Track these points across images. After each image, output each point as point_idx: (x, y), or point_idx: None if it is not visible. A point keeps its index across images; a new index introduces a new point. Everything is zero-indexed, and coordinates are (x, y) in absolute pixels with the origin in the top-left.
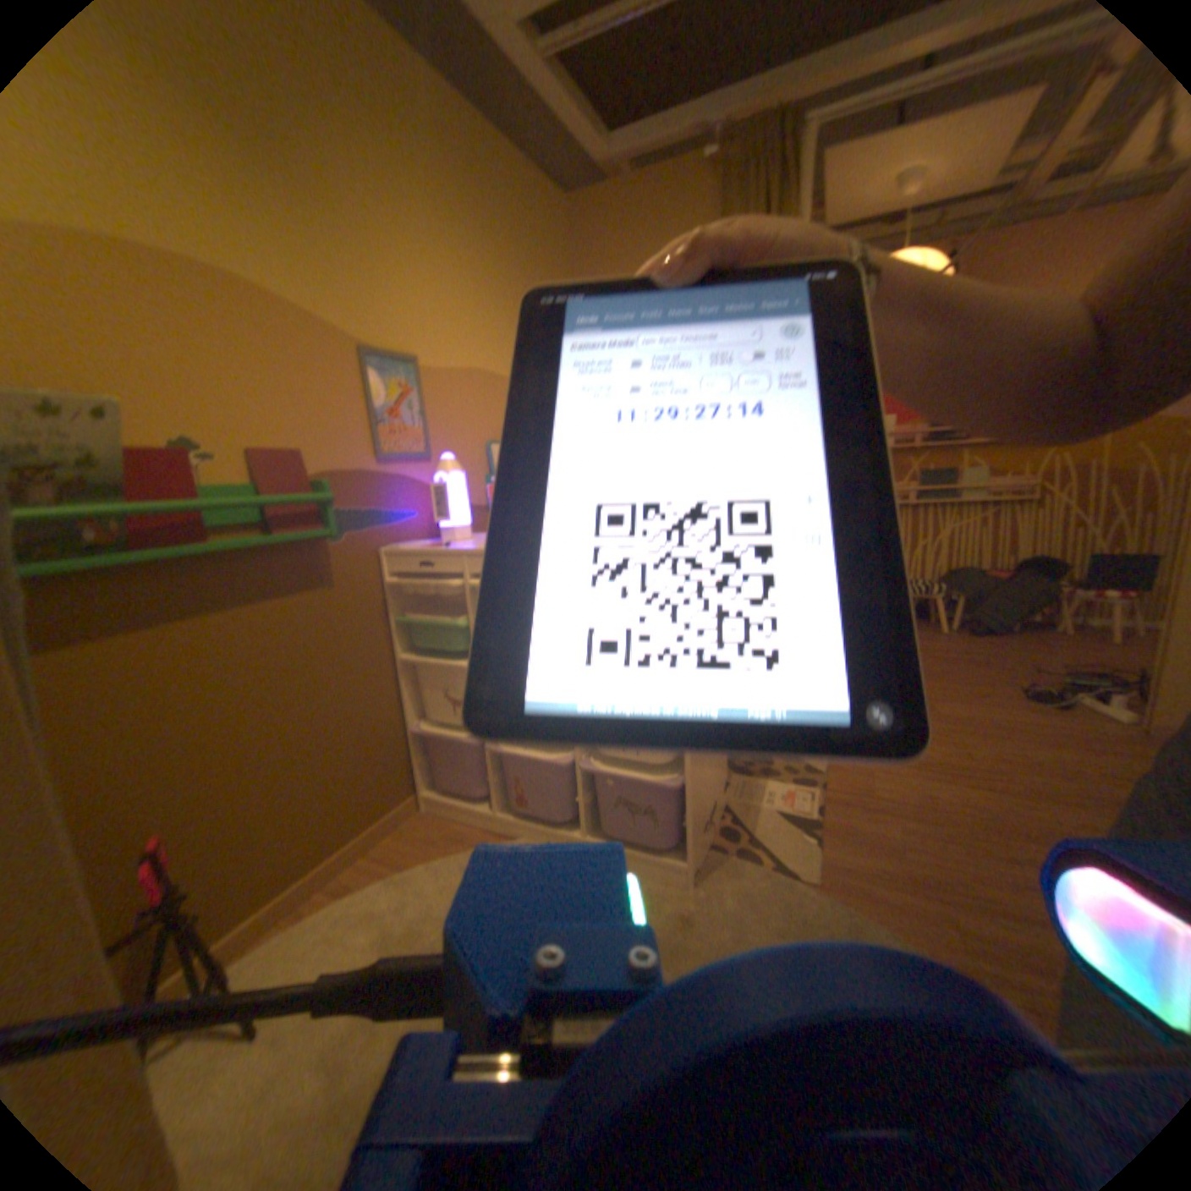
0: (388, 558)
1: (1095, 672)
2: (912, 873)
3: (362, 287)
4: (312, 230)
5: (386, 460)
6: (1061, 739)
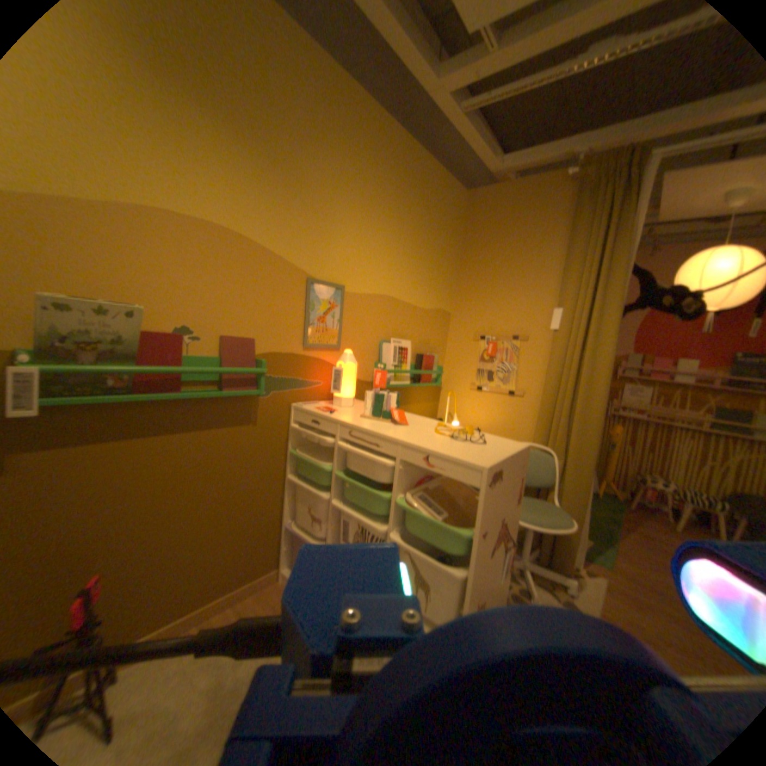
0: (296, 413)
1: None
2: None
3: (318, 245)
4: (295, 211)
5: (309, 350)
6: None
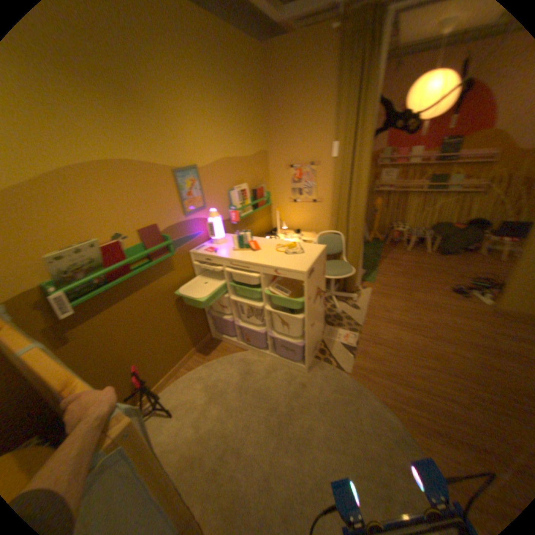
0: (192, 255)
1: (487, 276)
2: (384, 369)
3: (169, 142)
4: (146, 125)
5: (187, 215)
6: (459, 312)
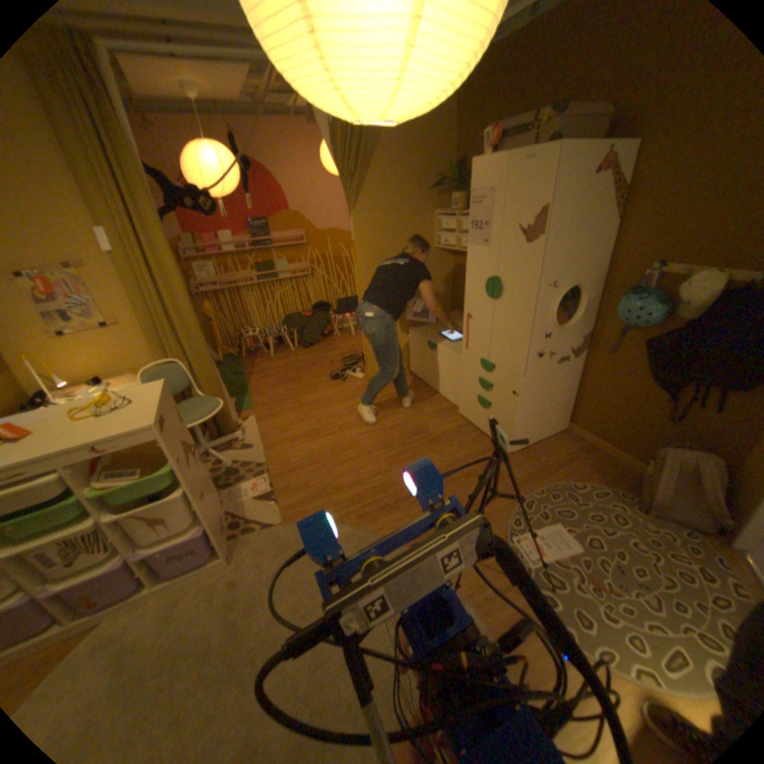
0: None
1: (349, 354)
2: (312, 491)
3: None
4: None
5: None
6: (345, 396)
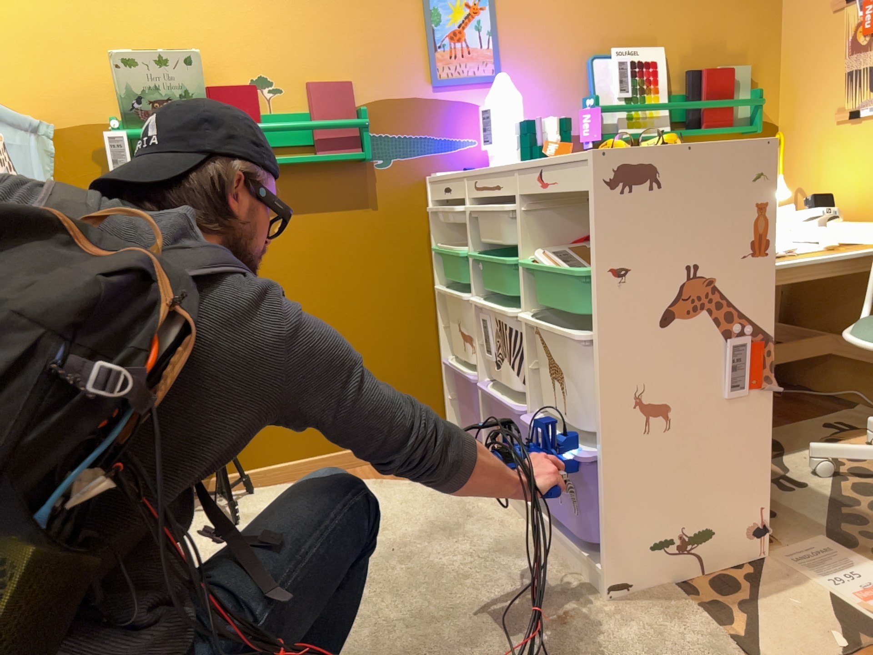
0: (430, 186)
1: None
2: None
3: None
4: None
5: (441, 88)
6: None
